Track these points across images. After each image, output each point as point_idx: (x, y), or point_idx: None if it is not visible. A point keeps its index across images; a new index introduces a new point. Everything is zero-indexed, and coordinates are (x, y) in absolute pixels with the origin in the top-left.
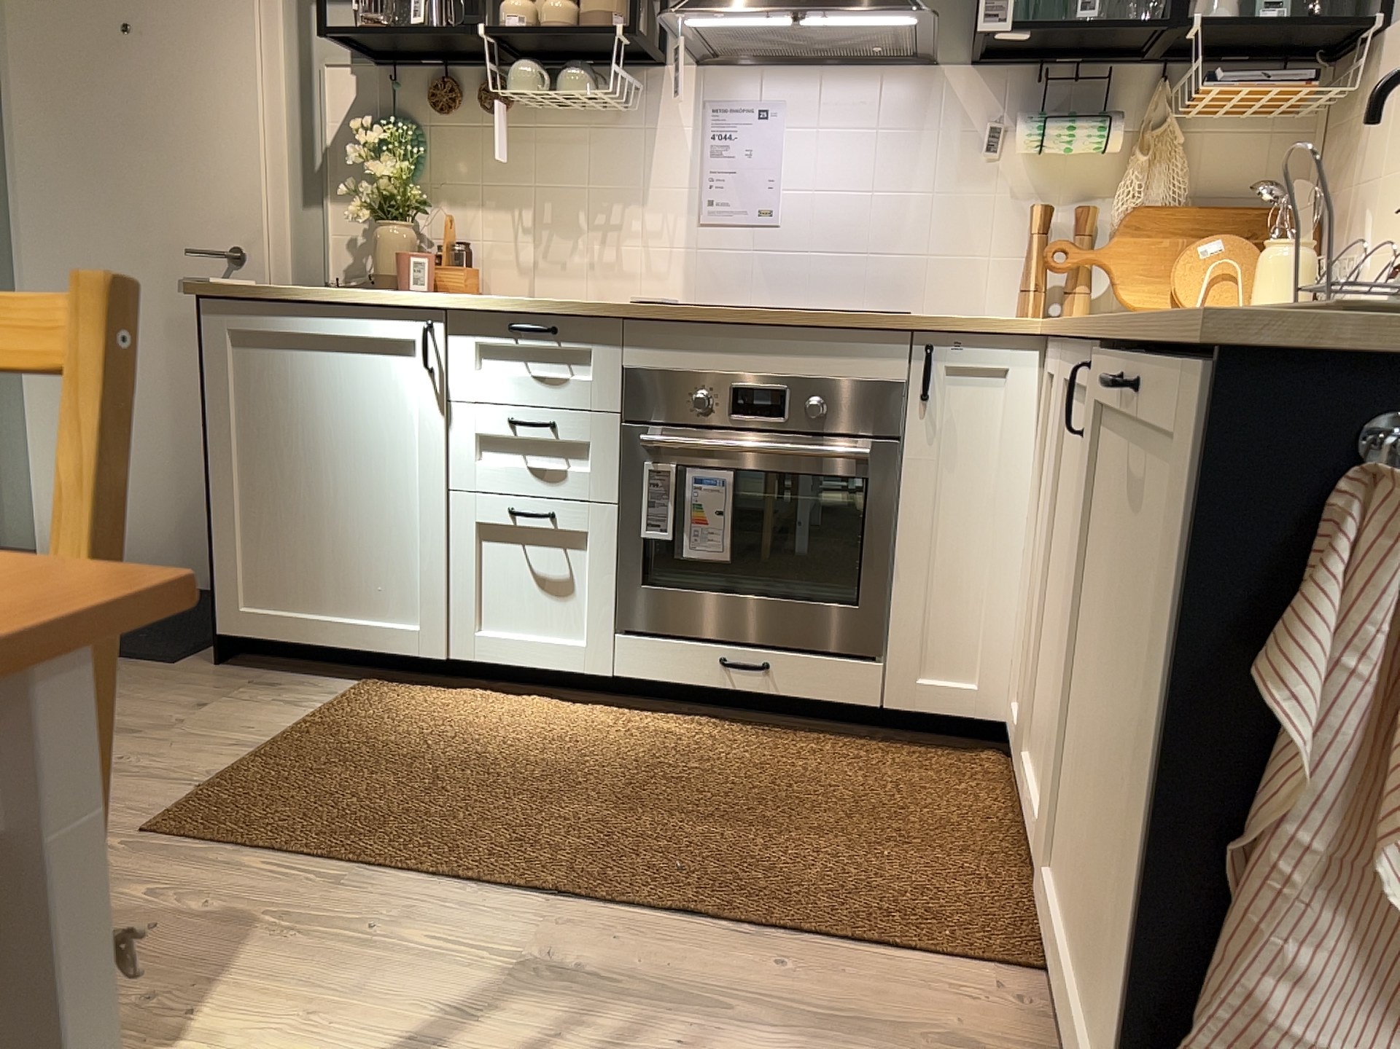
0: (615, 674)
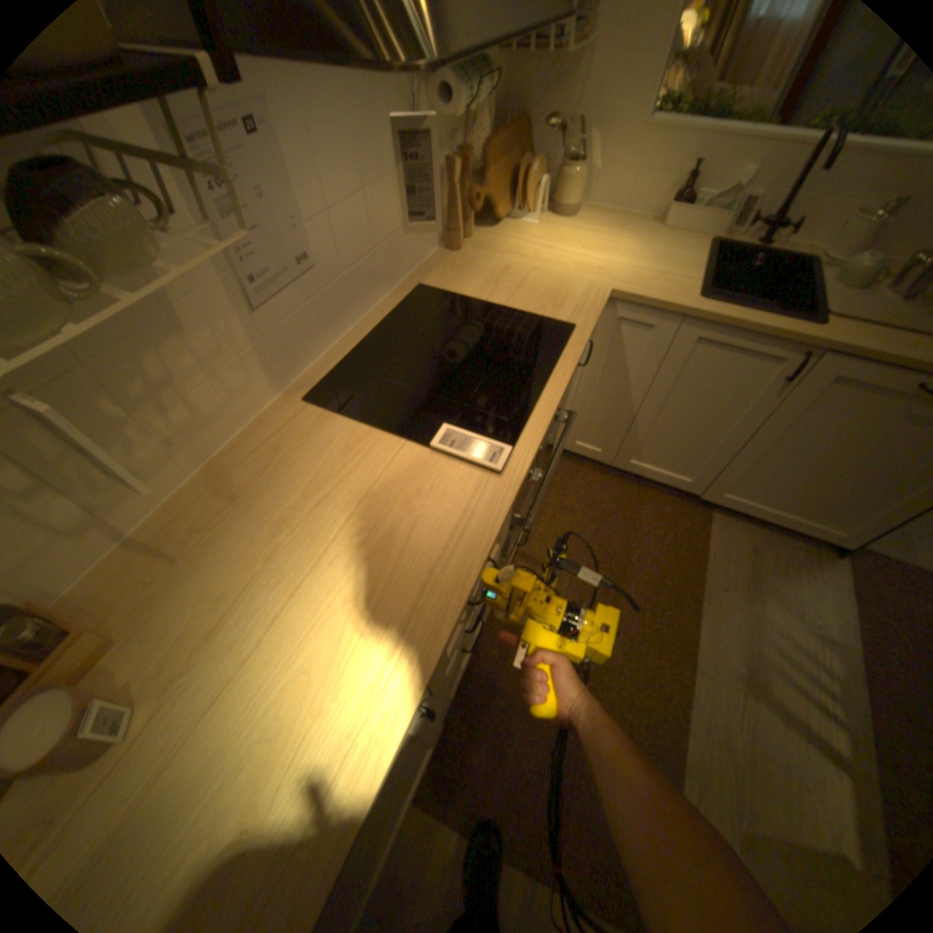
0: None
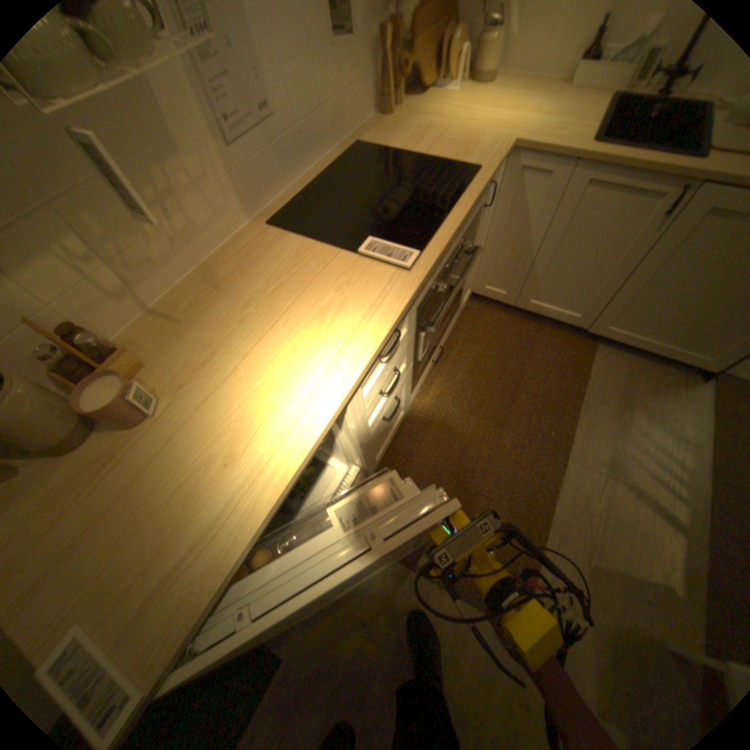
0: (409, 404)
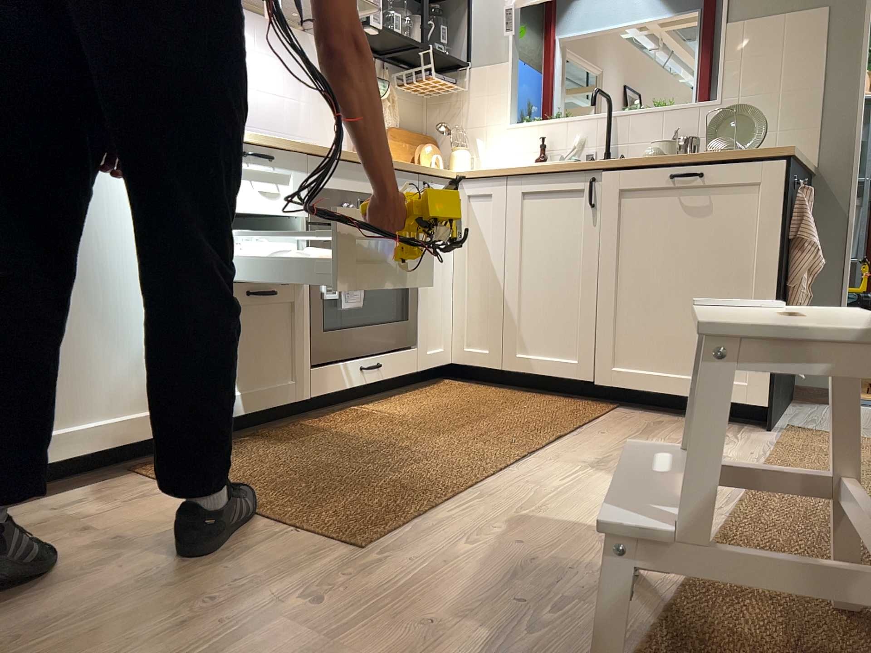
0: (311, 394)
